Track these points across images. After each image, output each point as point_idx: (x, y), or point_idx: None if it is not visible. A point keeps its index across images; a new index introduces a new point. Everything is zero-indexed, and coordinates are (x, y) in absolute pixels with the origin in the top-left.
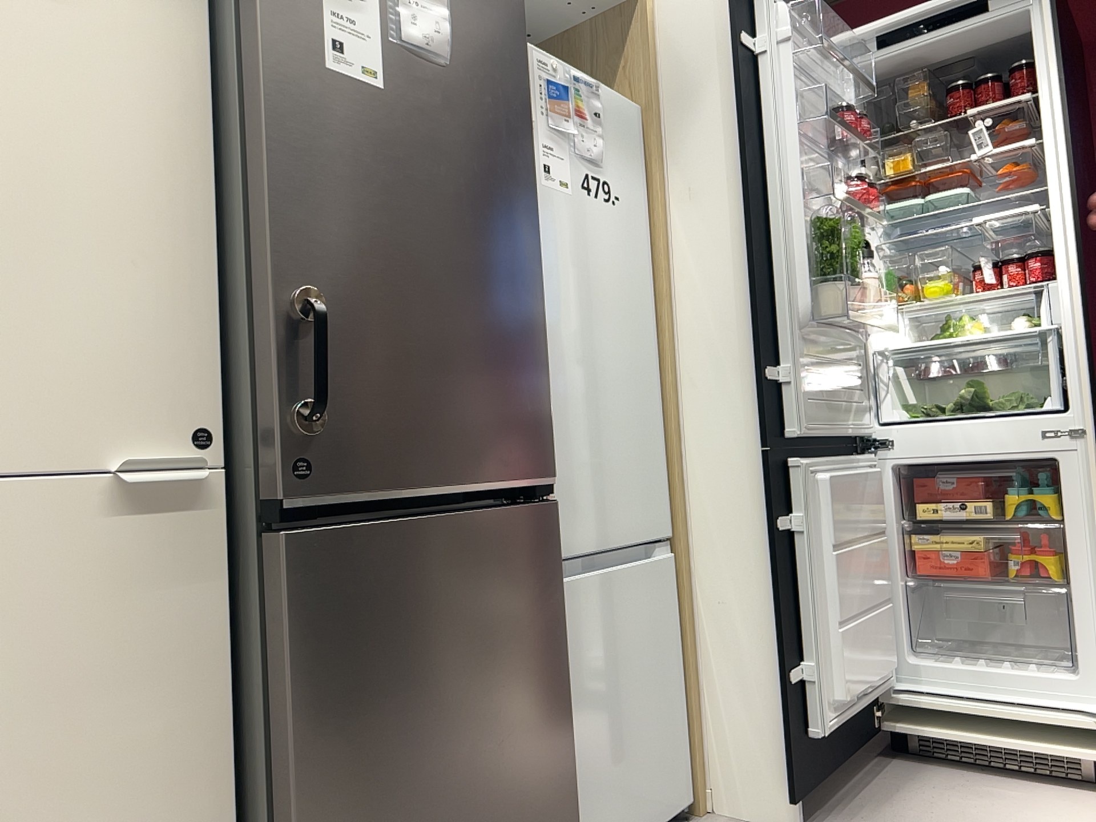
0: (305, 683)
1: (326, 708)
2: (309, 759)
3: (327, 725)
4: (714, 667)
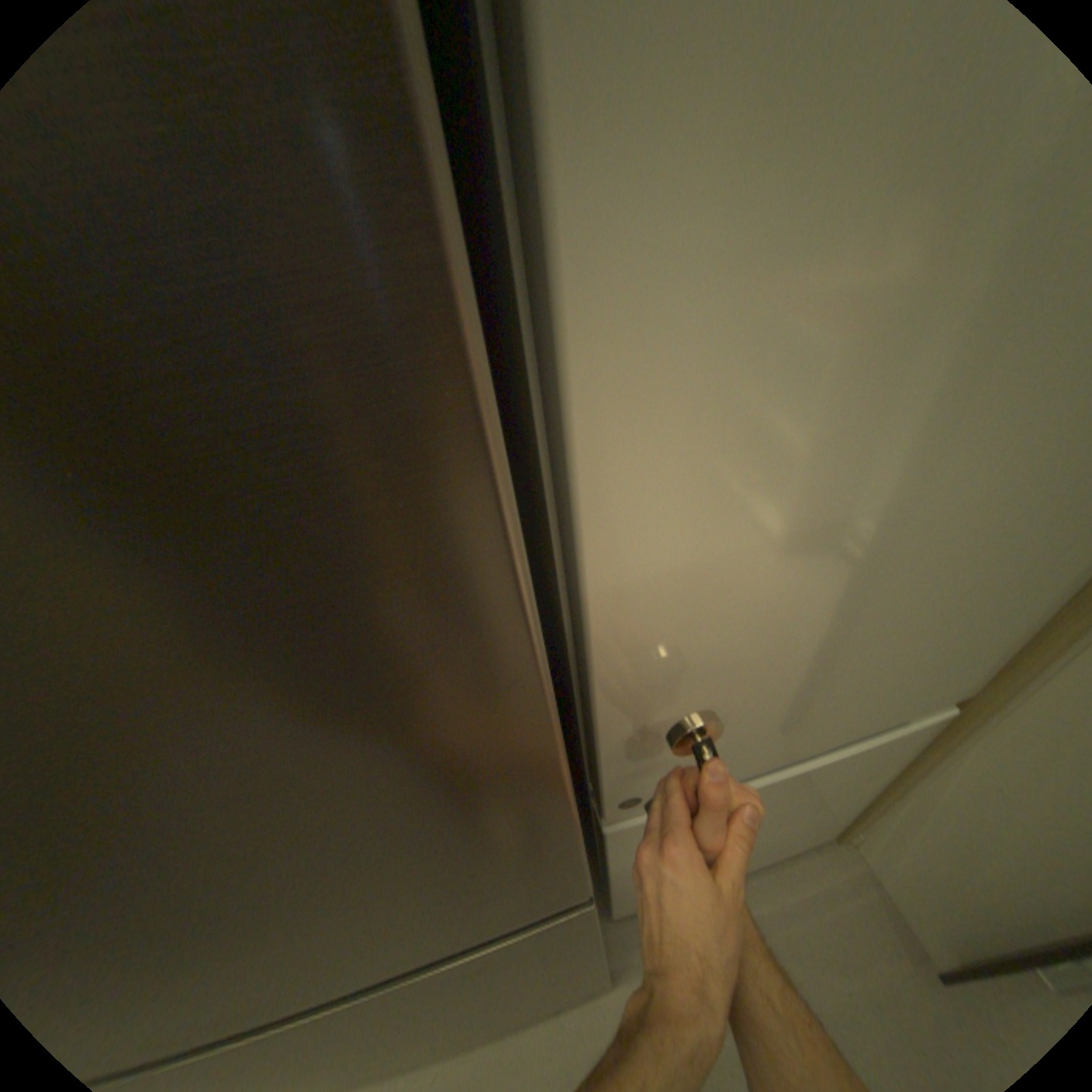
0: None
1: None
2: None
3: None
4: (935, 808)
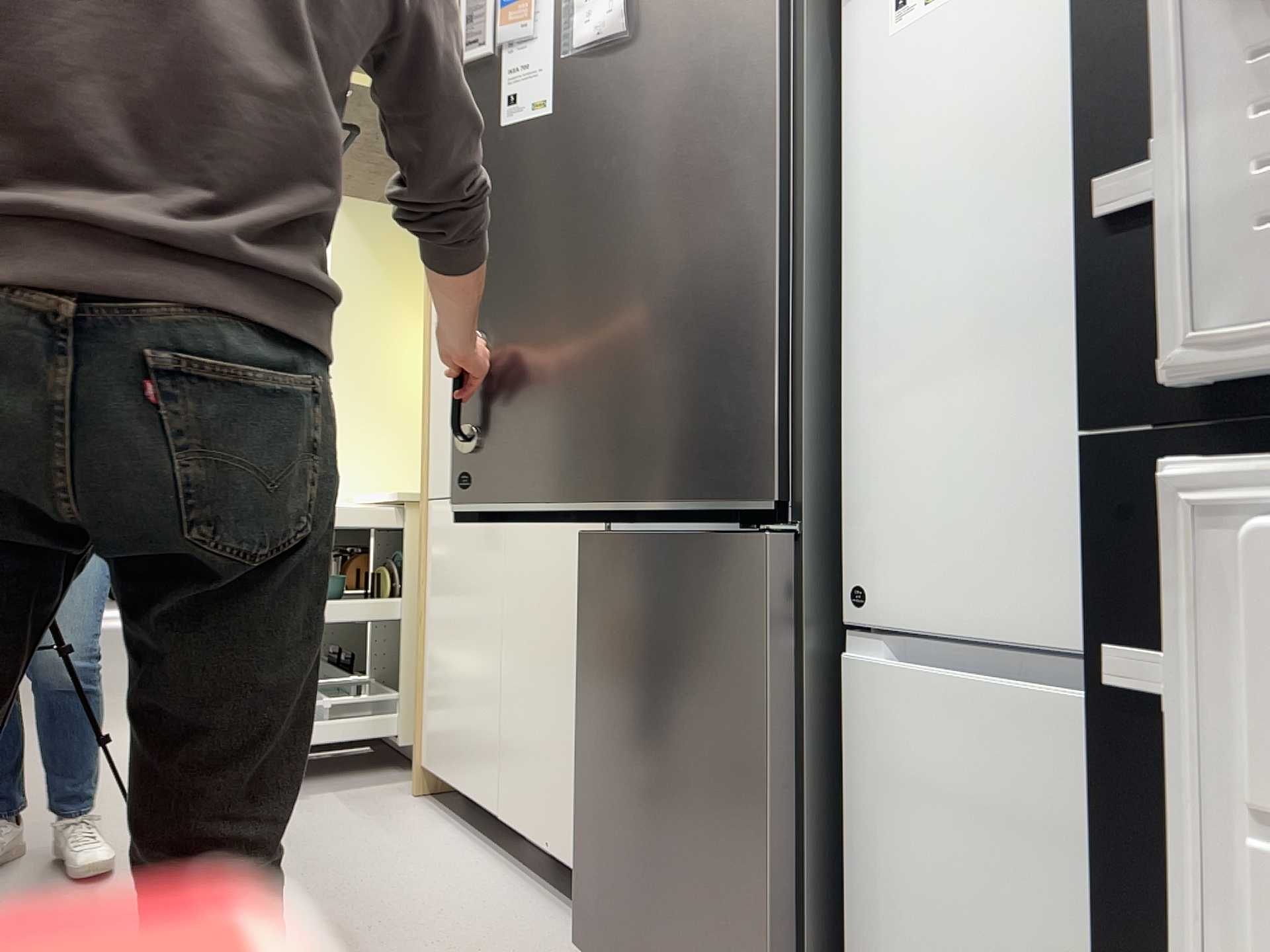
0: (584, 642)
1: (590, 667)
2: (583, 697)
3: (589, 679)
4: None
